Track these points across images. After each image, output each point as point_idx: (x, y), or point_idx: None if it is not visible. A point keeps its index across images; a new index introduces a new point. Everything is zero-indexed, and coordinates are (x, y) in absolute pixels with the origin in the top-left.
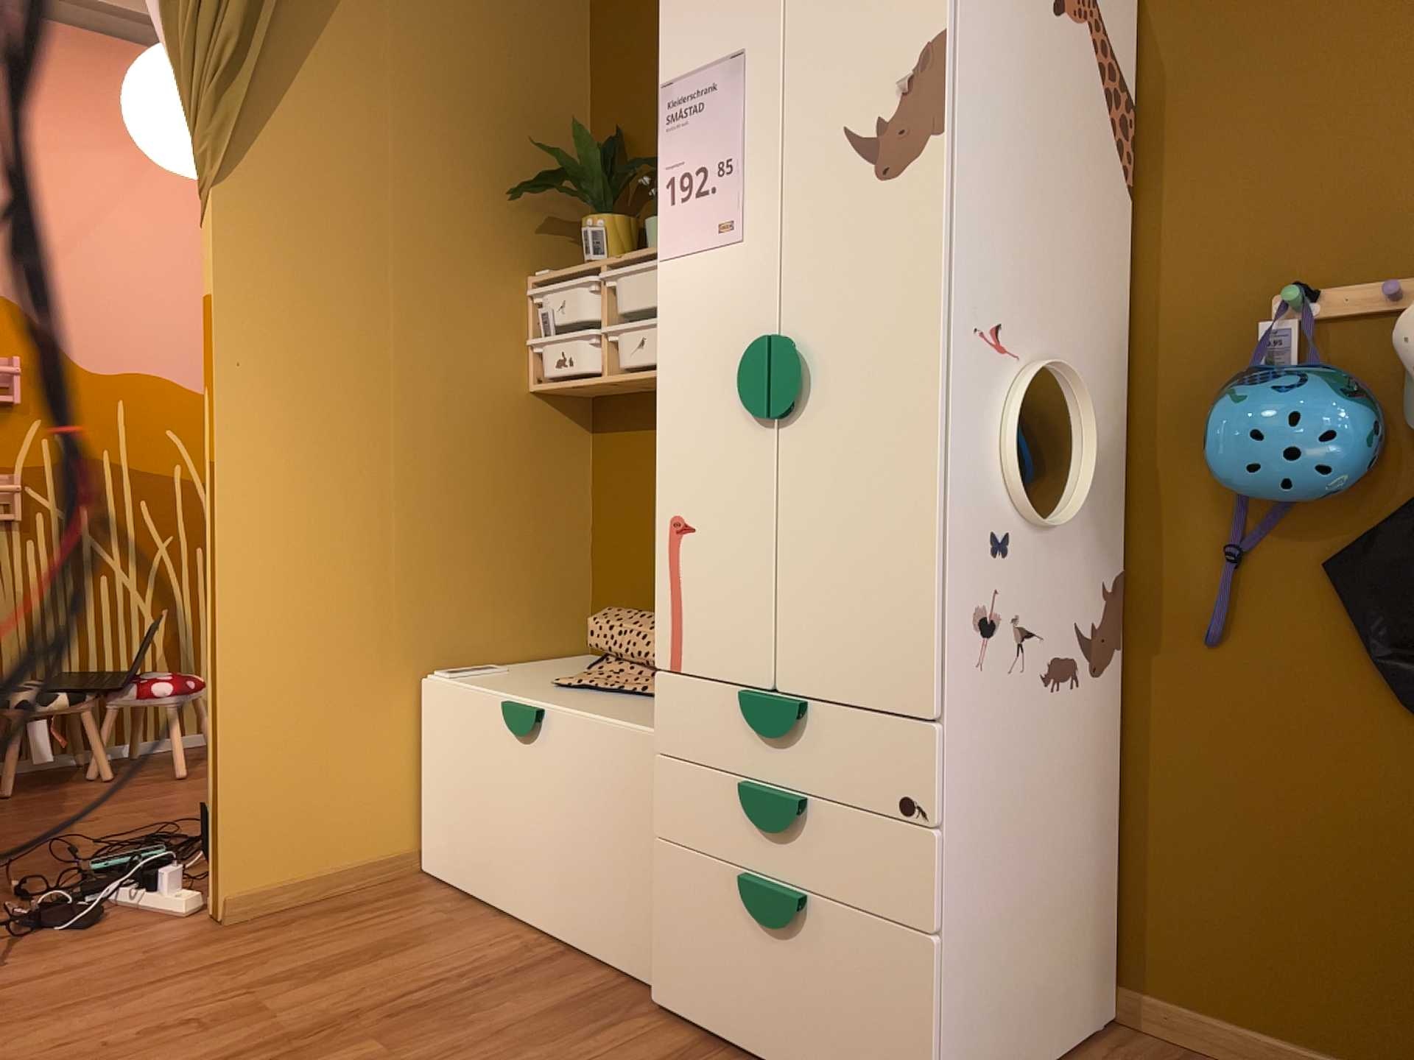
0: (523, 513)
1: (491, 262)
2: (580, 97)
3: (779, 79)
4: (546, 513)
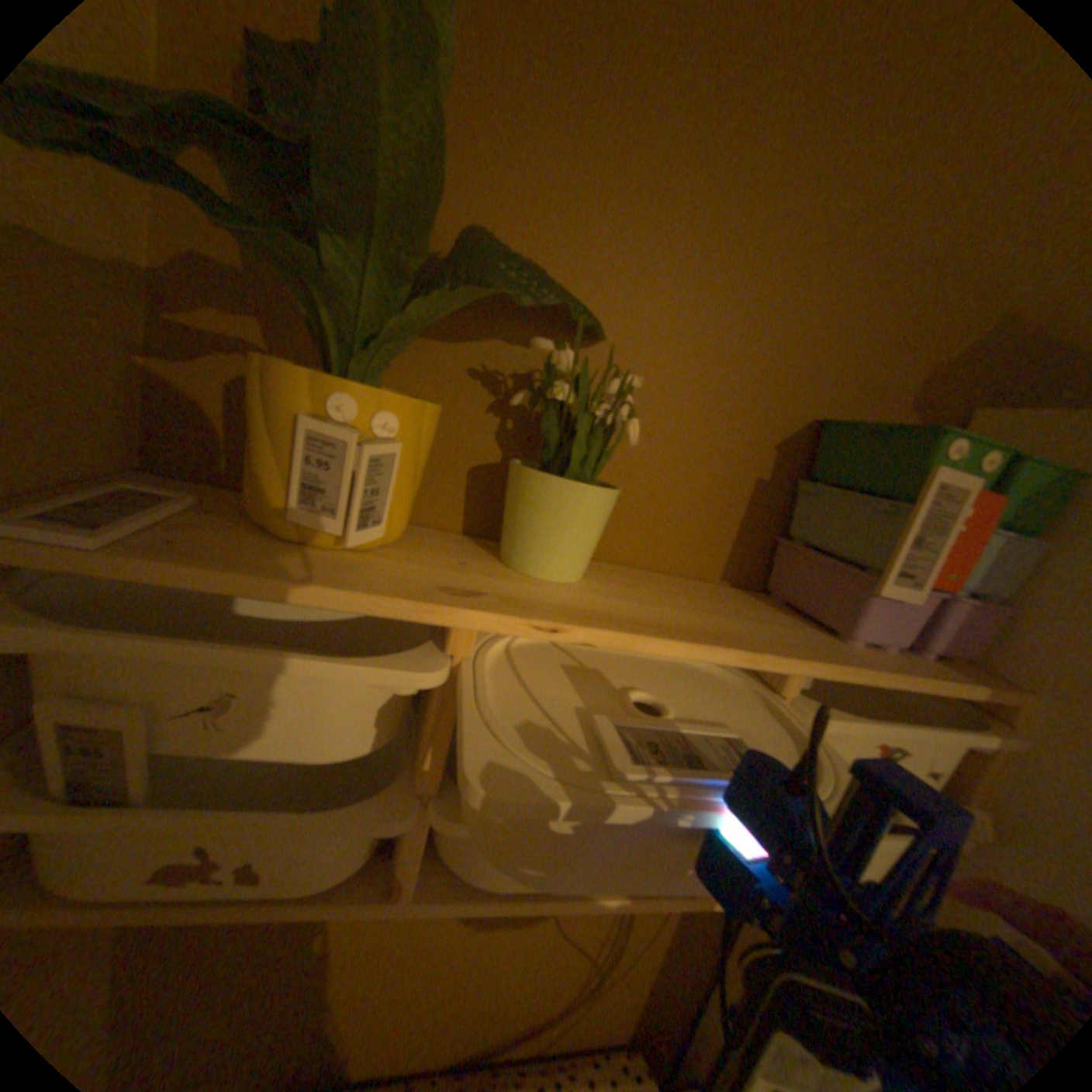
0: None
1: None
2: None
3: None
4: None
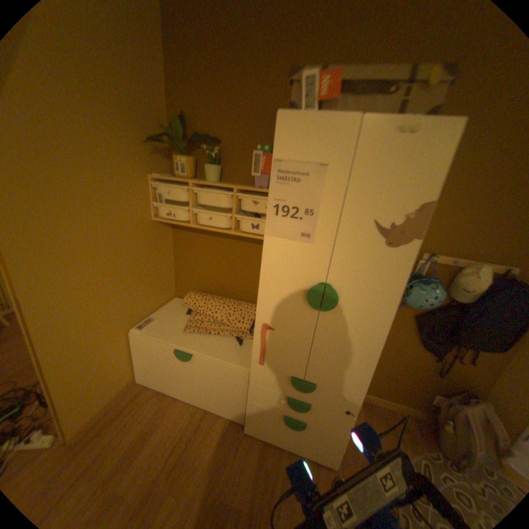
0: (155, 263)
1: (134, 170)
2: (162, 89)
3: (346, 185)
4: (162, 260)
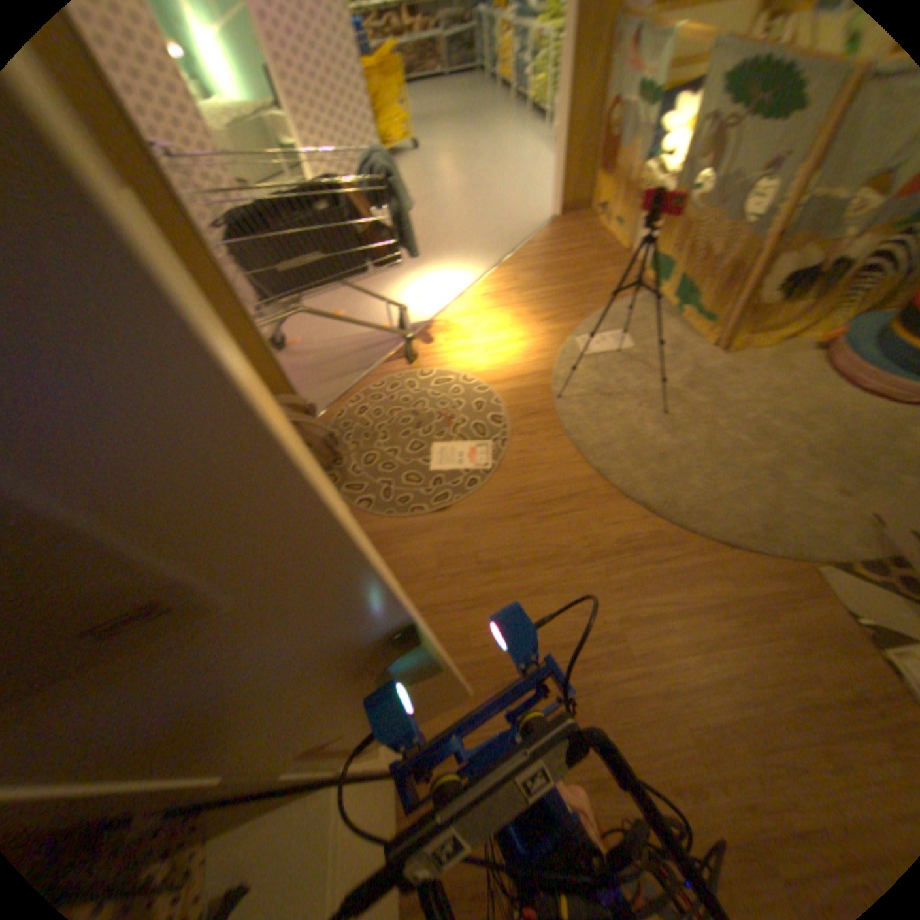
0: None
1: None
2: None
3: None
4: None
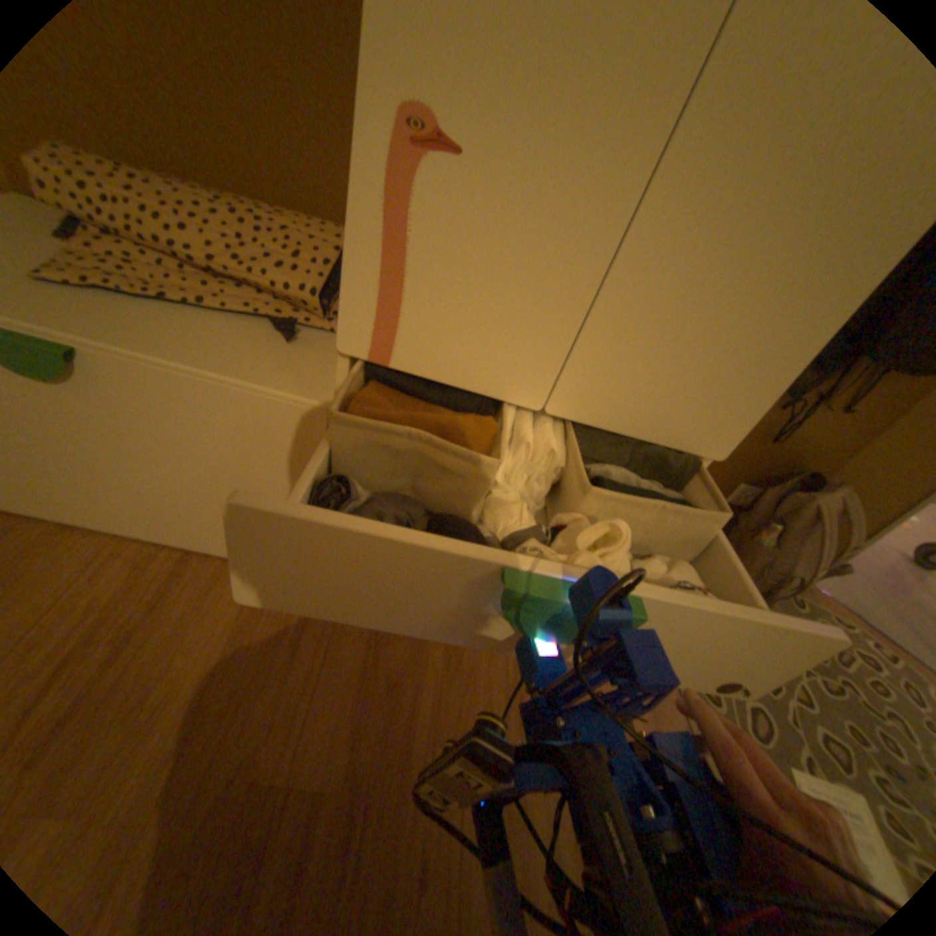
0: None
1: None
2: None
3: None
4: None
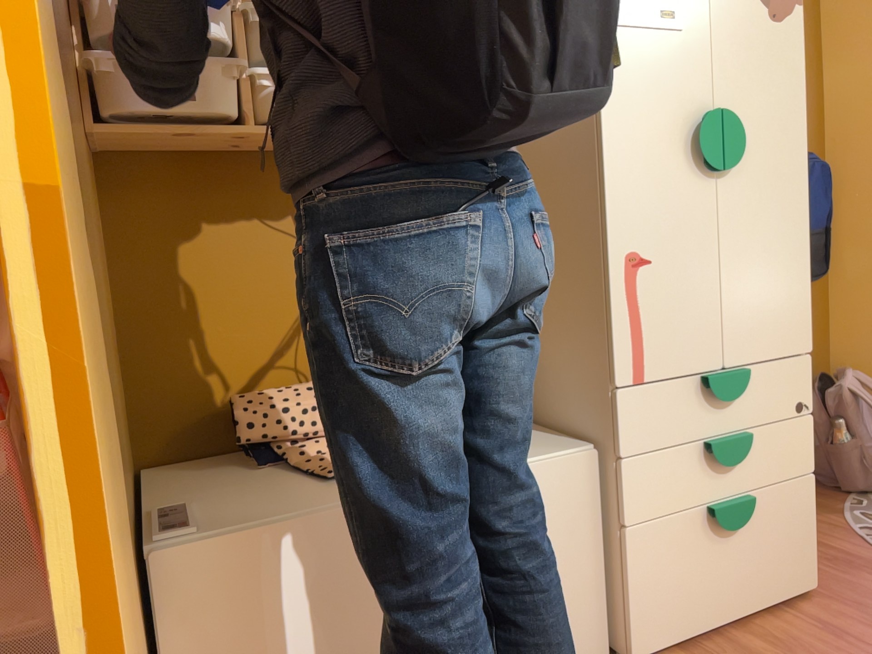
0: None
1: None
2: None
3: None
4: None
